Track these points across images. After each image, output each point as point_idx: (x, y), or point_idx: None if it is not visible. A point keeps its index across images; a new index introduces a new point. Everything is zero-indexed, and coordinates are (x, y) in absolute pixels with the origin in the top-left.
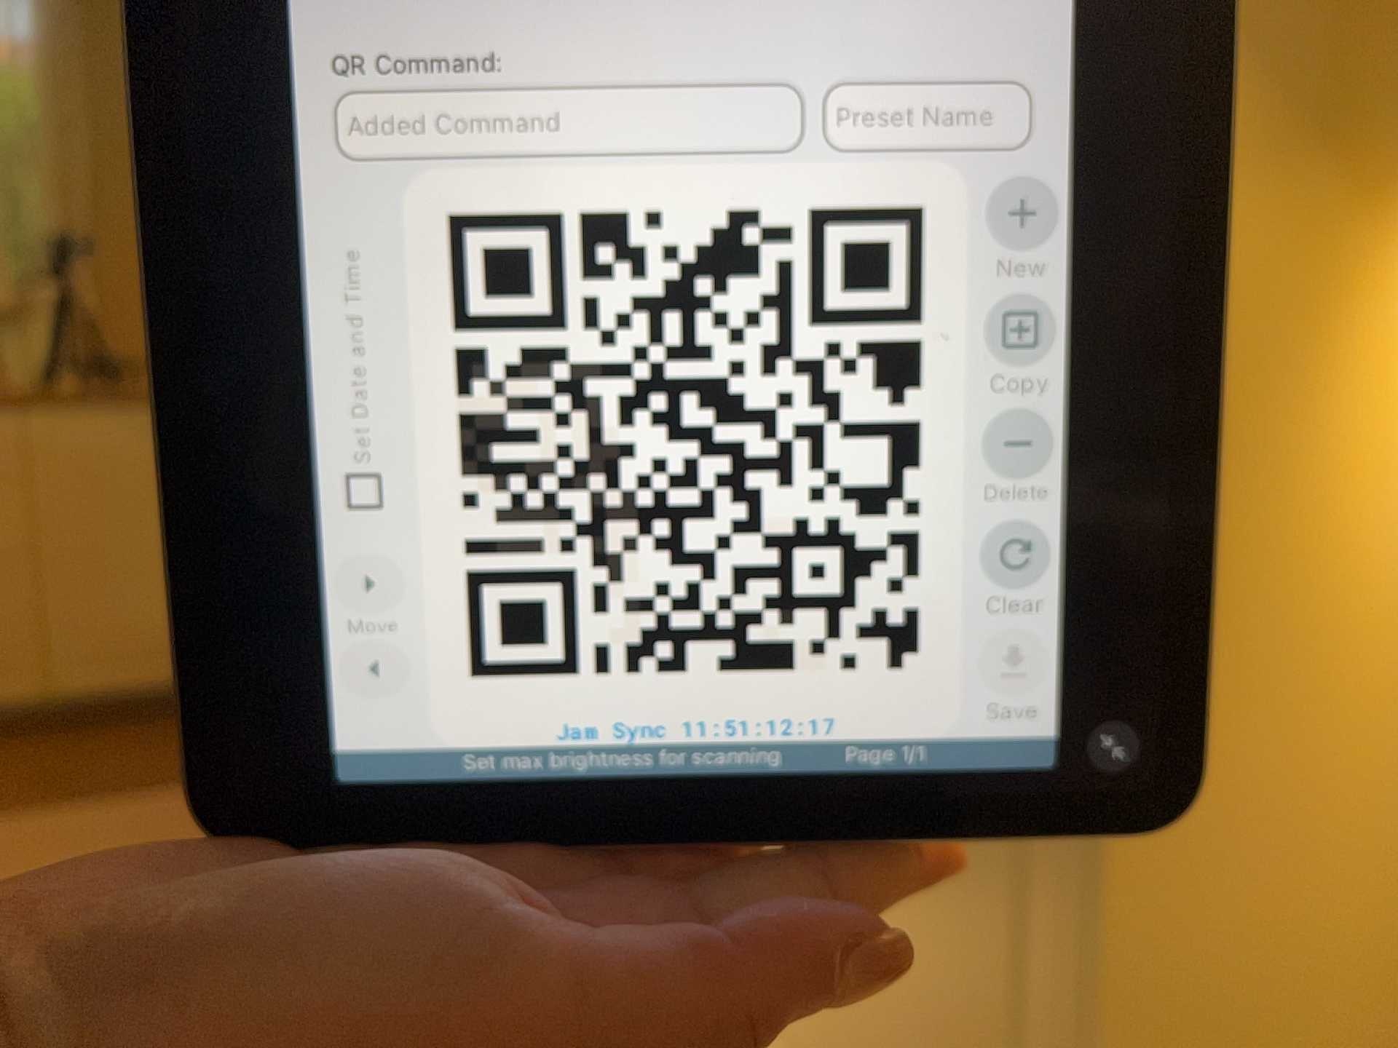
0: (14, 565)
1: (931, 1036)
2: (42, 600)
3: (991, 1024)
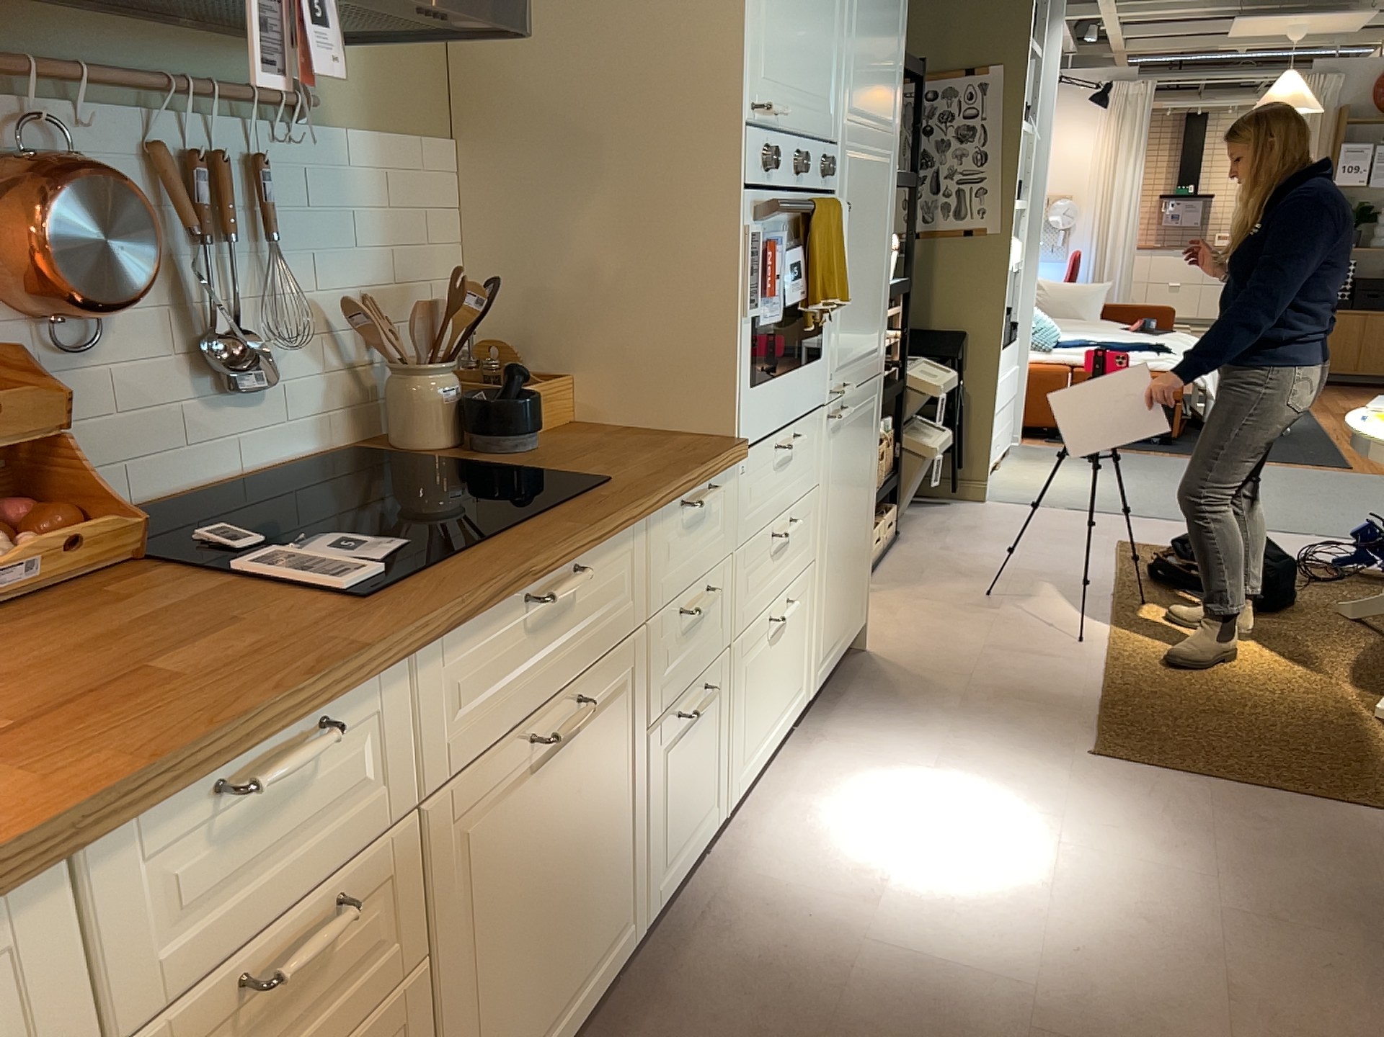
0: None
1: (853, 576)
2: None
3: (861, 551)
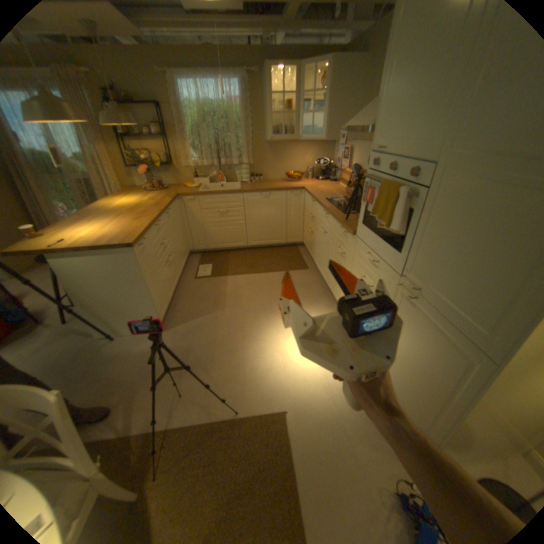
0: (243, 223)
1: (412, 399)
2: (248, 229)
3: (424, 407)
